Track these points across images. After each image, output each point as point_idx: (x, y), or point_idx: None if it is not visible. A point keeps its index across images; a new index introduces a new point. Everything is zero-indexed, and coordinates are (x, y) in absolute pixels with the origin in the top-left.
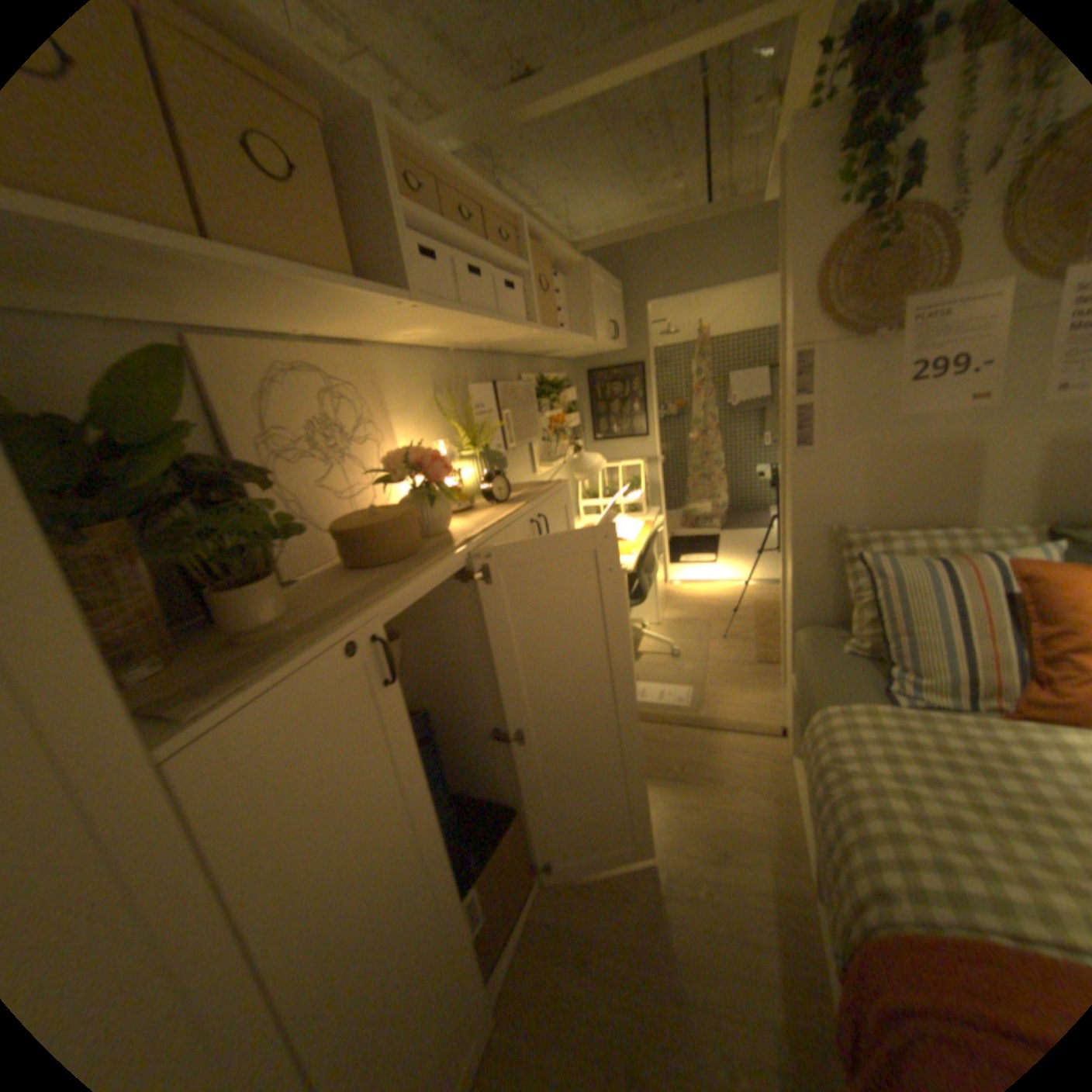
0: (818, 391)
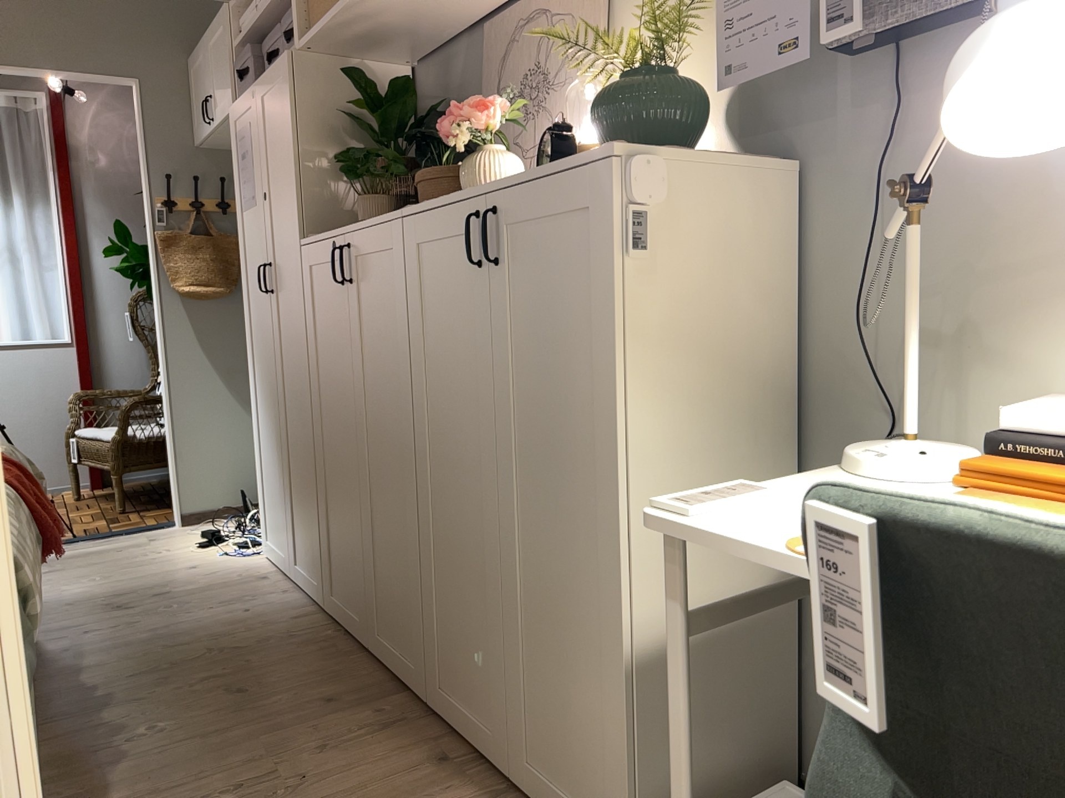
0: None
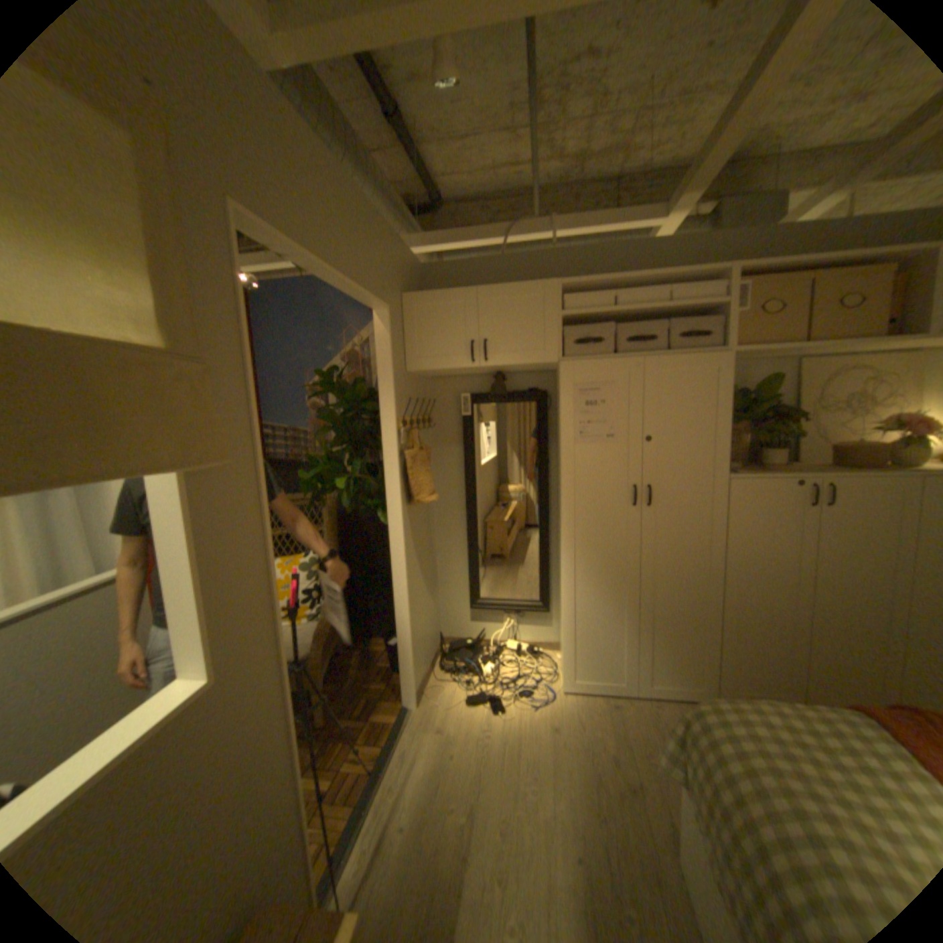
0: None
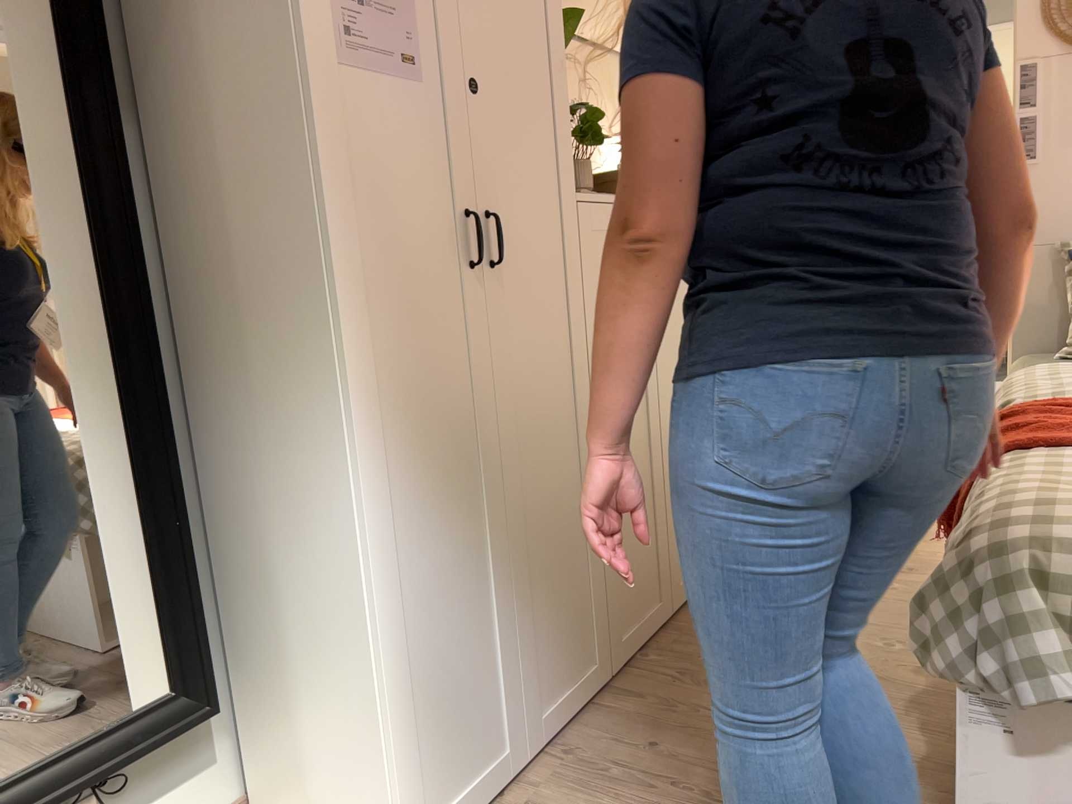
0: (1042, 105)
